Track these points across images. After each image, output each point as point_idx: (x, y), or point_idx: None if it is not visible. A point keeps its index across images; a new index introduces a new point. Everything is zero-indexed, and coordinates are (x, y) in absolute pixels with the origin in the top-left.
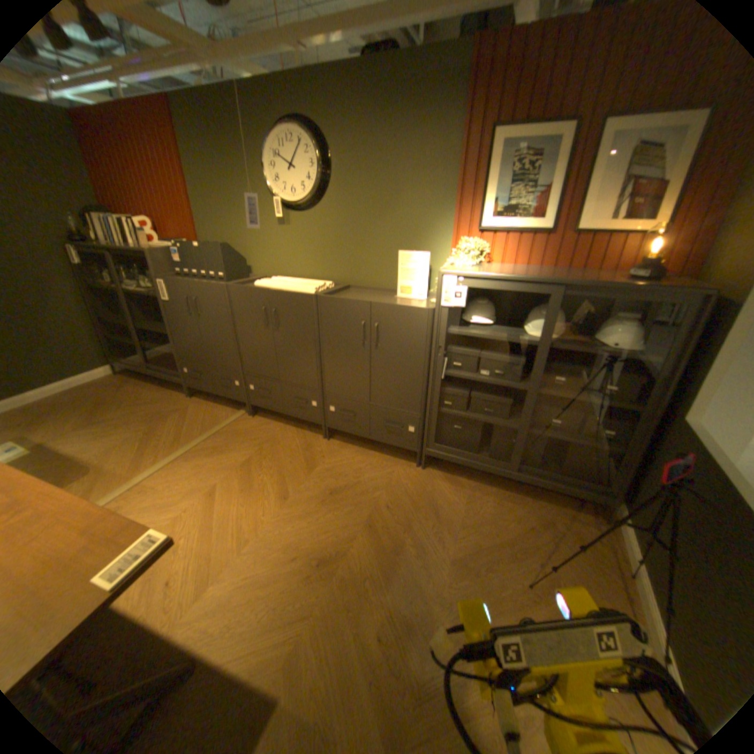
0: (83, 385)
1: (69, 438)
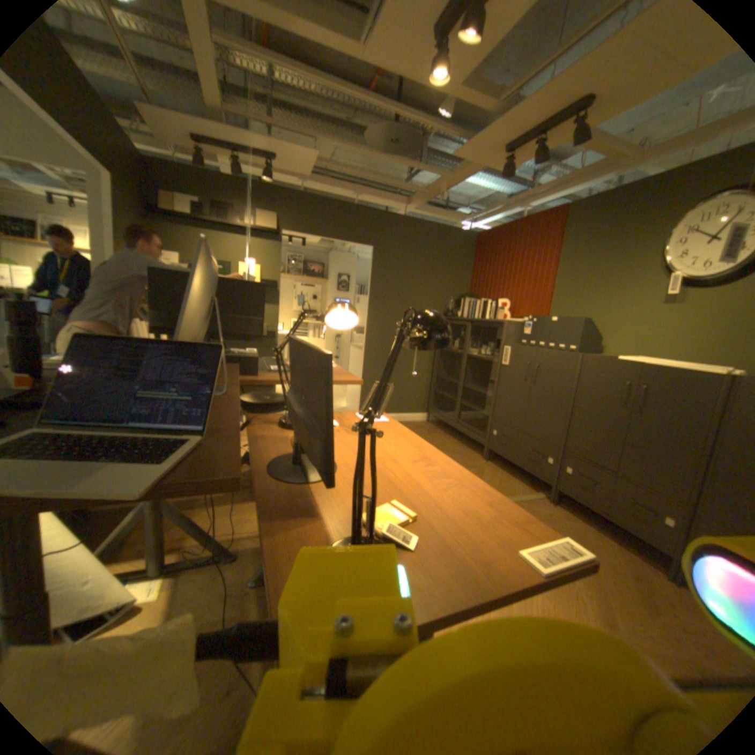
0: (406, 422)
1: None
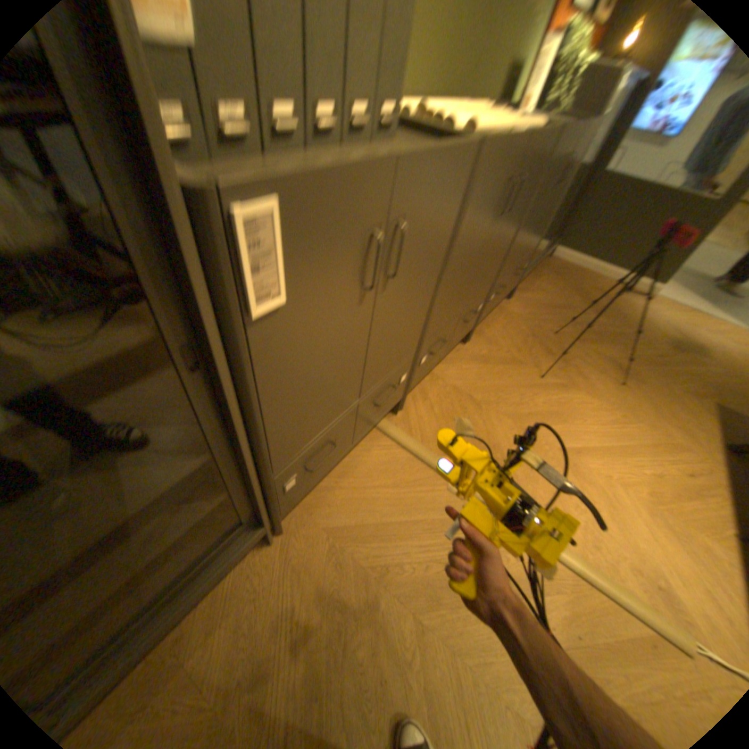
0: None
1: None
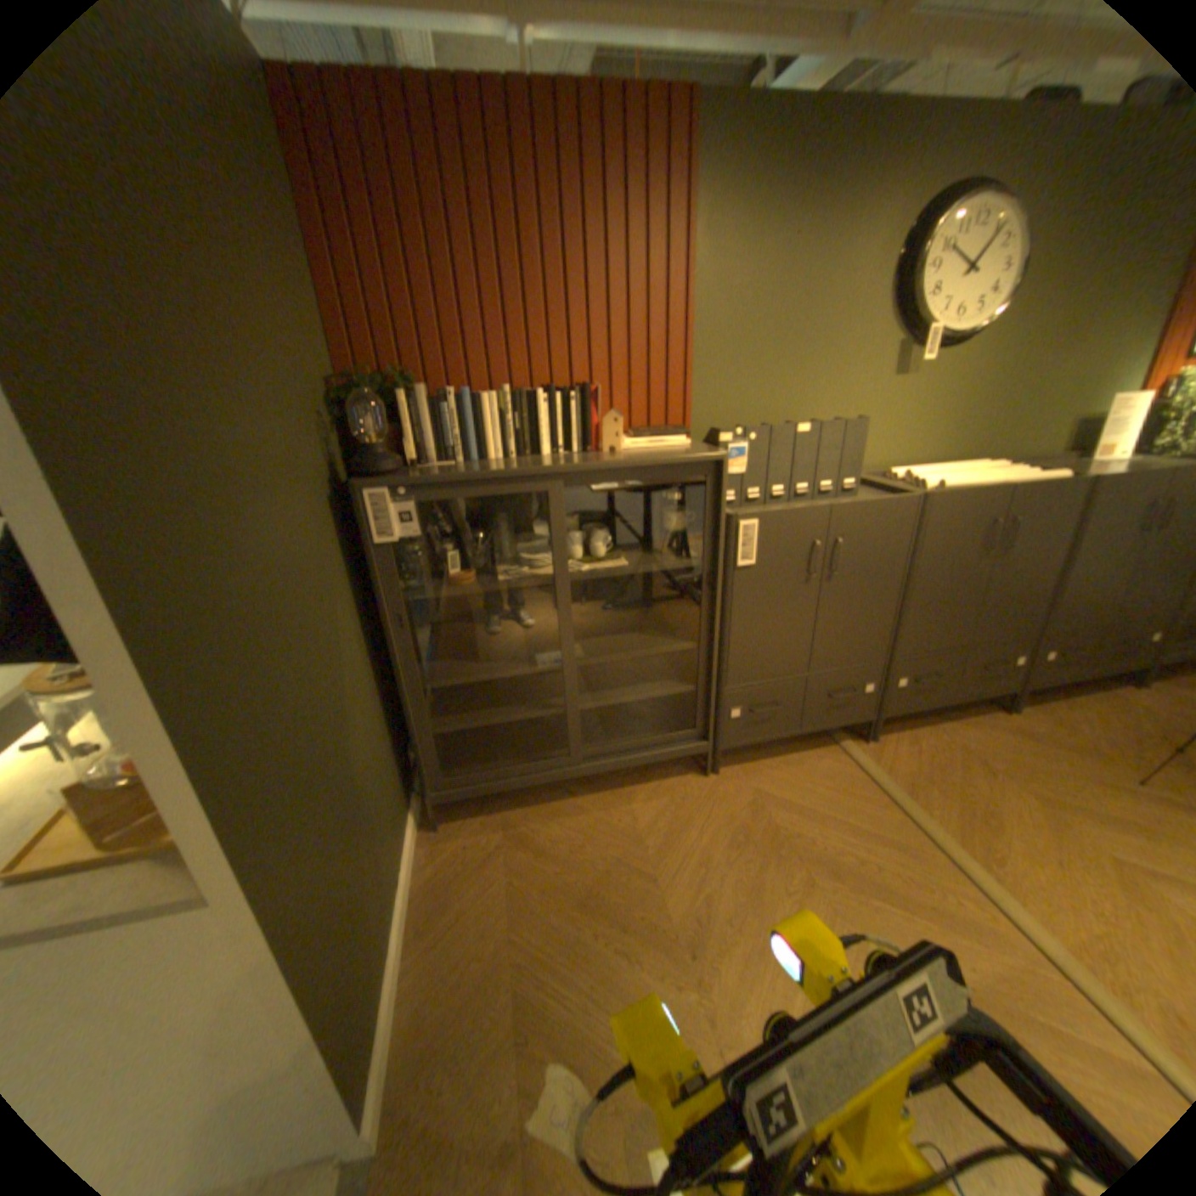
0: (419, 900)
1: (747, 1013)
